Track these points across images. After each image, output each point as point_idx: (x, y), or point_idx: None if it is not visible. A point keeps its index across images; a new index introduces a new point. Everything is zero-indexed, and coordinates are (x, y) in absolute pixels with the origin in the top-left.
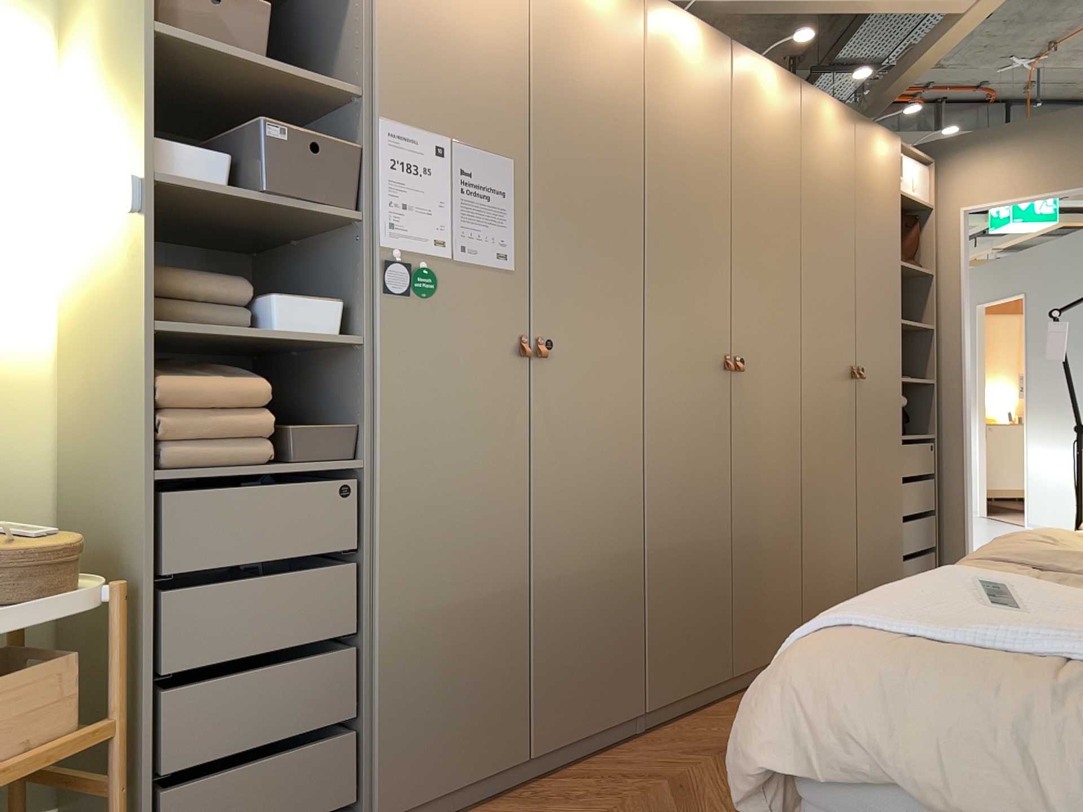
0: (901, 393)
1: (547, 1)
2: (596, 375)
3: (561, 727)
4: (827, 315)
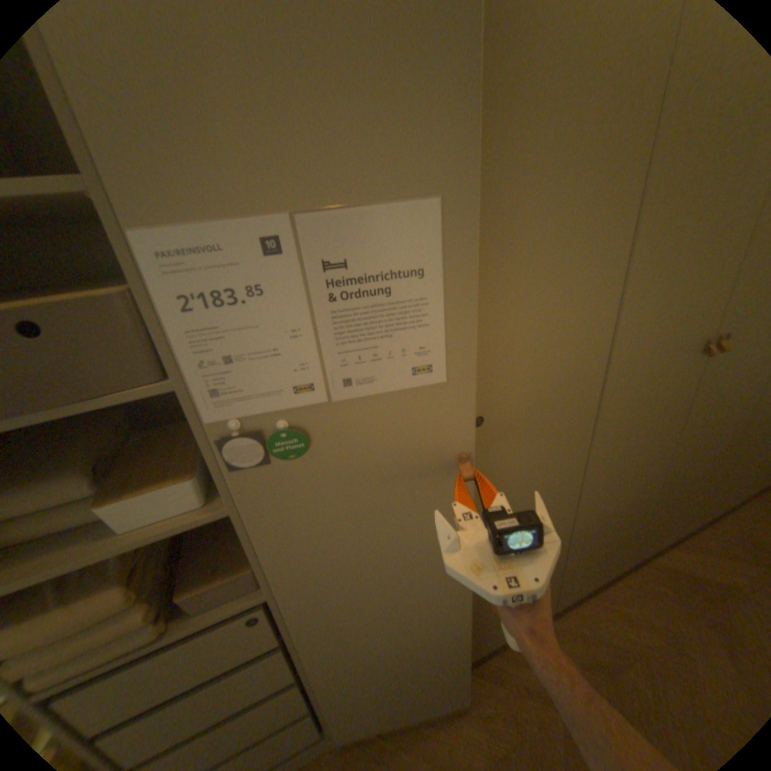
0: None
1: None
2: (538, 427)
3: (484, 649)
4: None
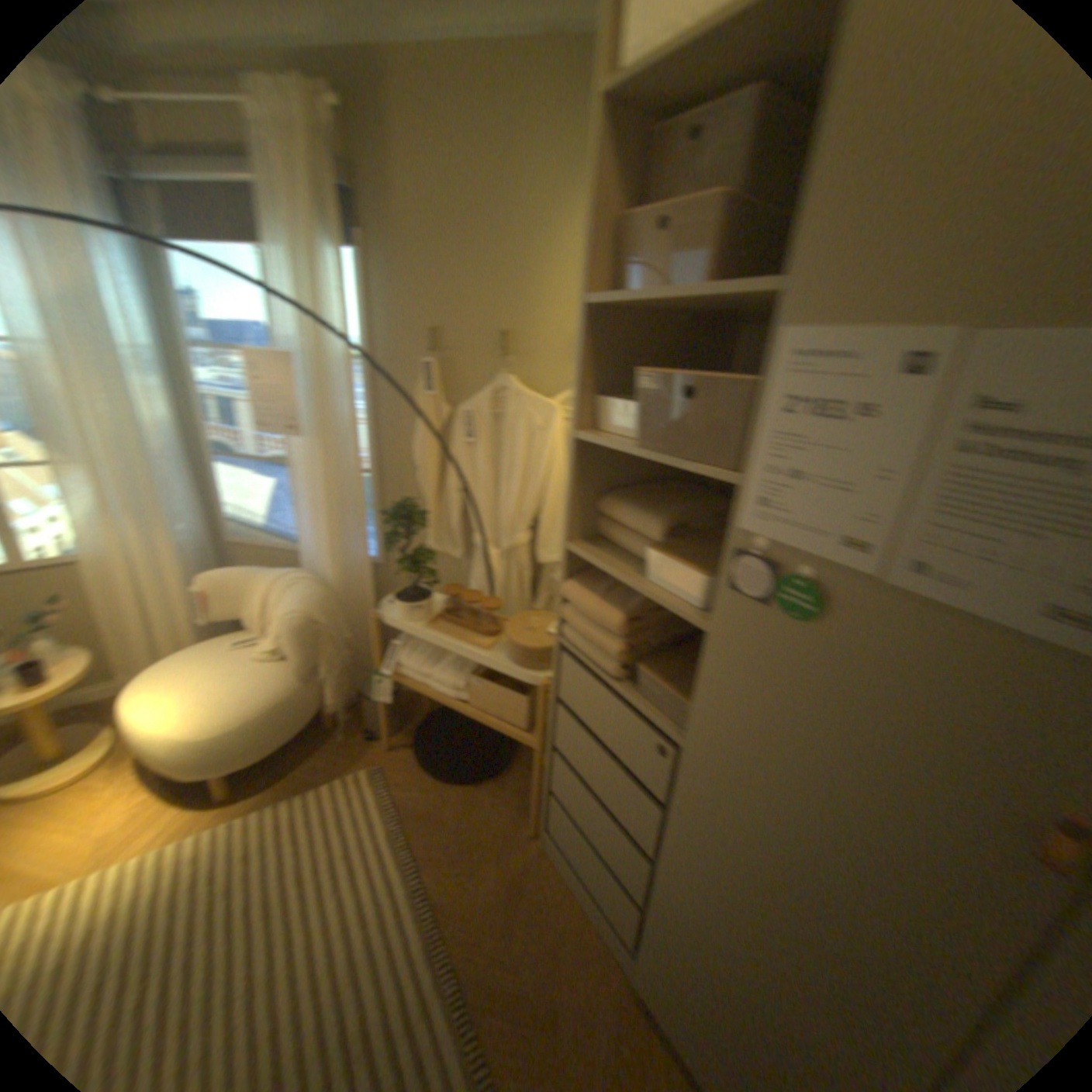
0: None
1: None
2: None
3: None
4: None
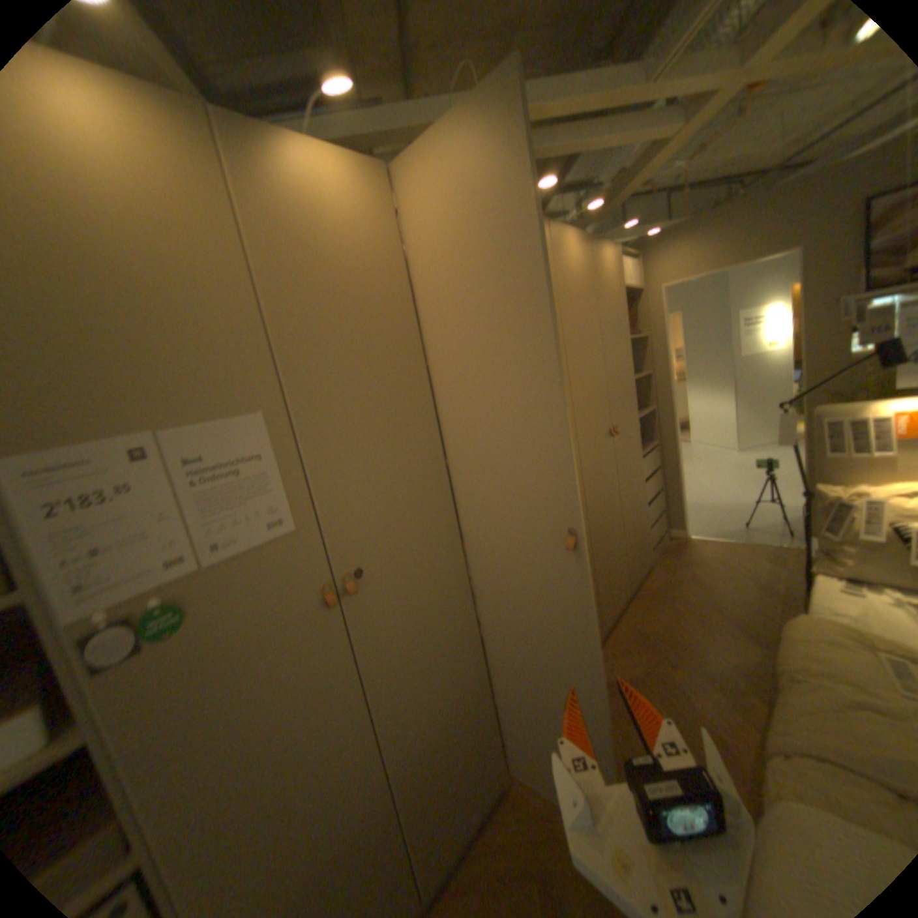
0: (636, 423)
1: (264, 206)
2: (415, 568)
3: (443, 853)
4: (590, 404)
